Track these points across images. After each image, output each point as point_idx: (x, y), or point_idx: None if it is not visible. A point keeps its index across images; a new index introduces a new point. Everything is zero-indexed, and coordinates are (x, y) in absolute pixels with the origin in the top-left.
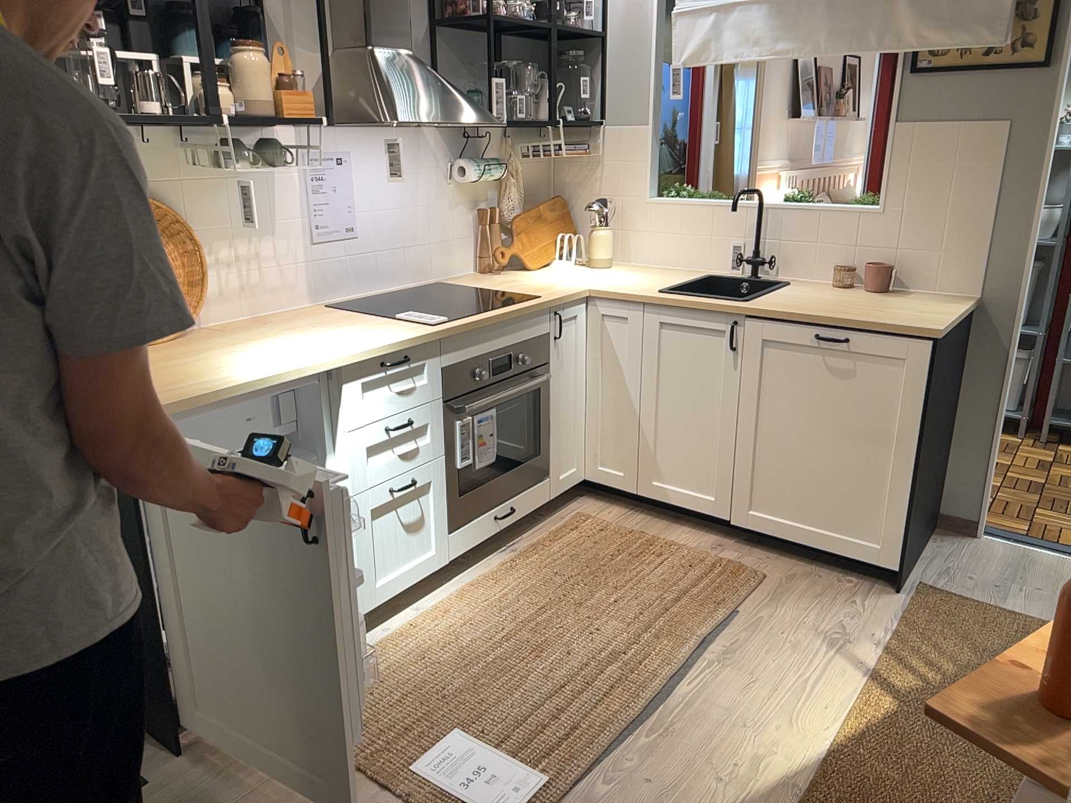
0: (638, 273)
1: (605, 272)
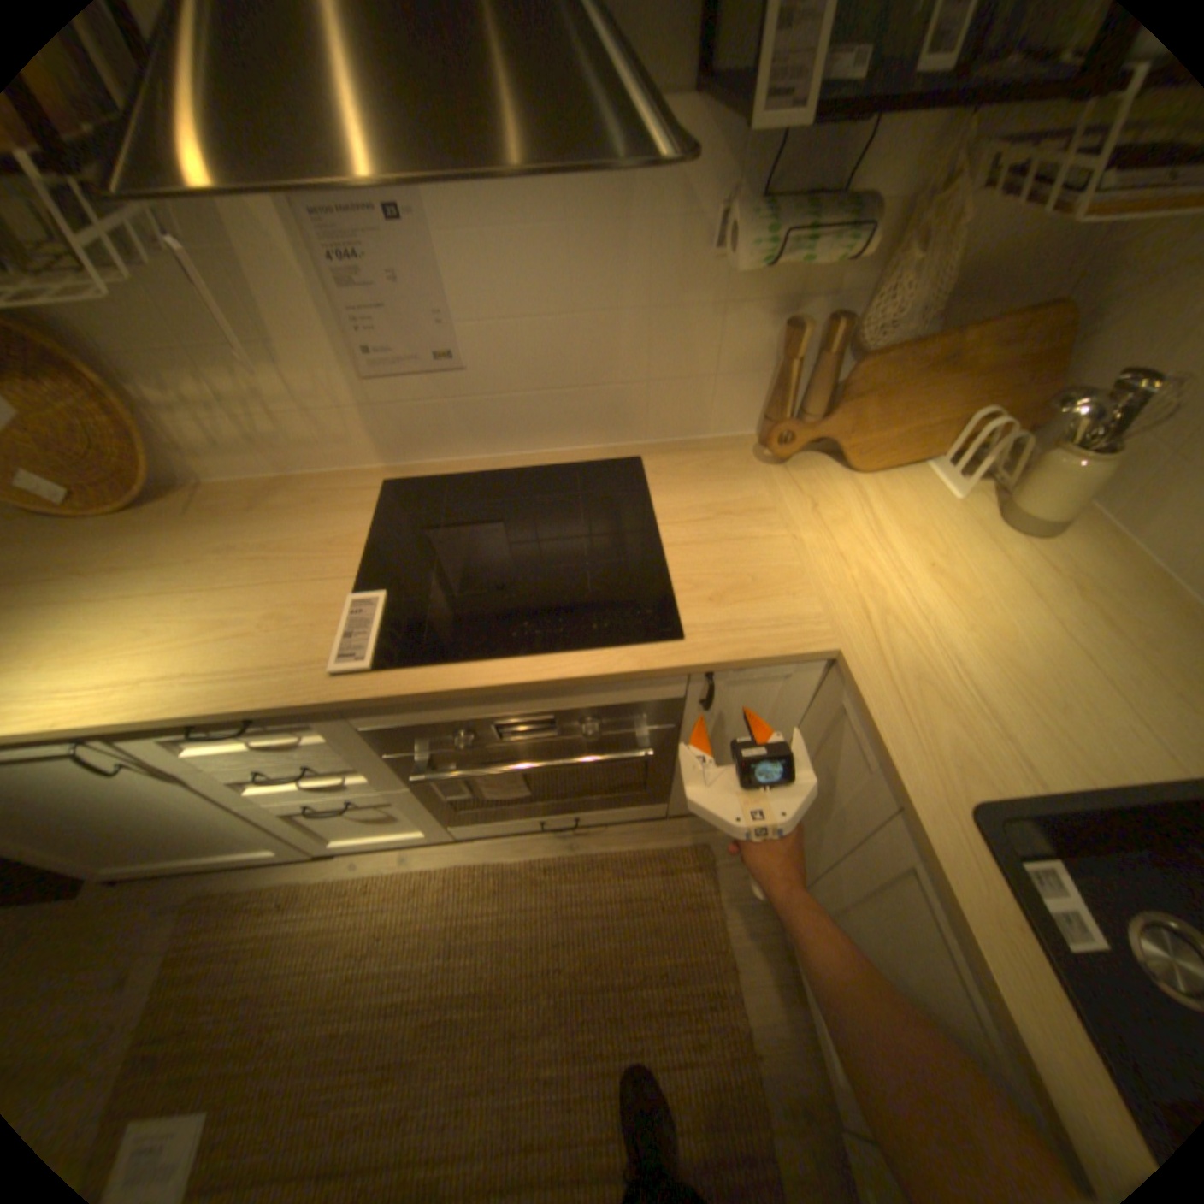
0: (1081, 614)
1: (1003, 562)
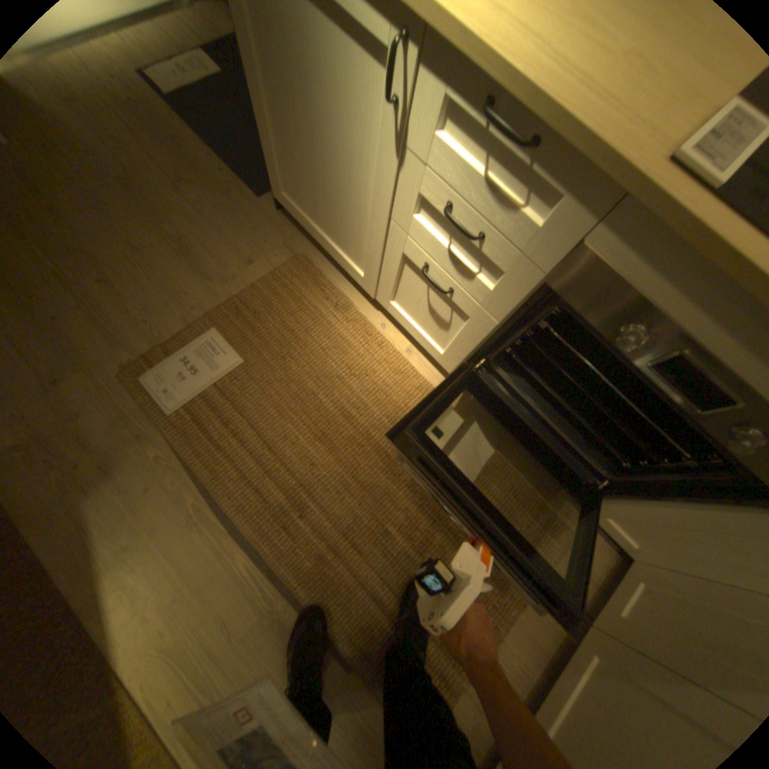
0: None
1: None
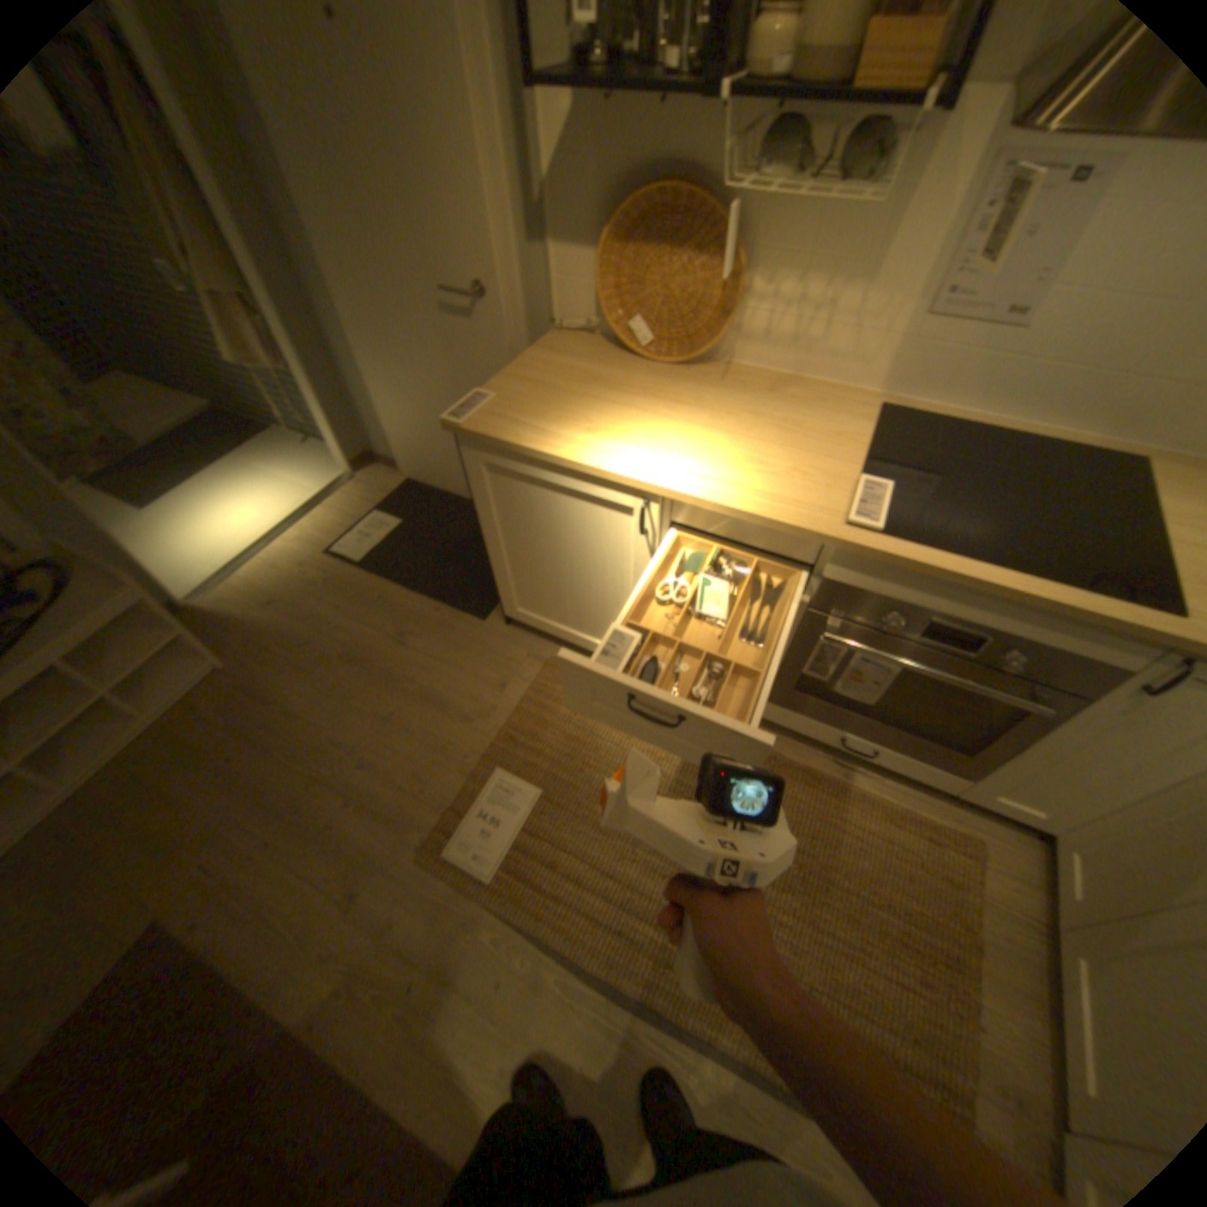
0: None
1: None
